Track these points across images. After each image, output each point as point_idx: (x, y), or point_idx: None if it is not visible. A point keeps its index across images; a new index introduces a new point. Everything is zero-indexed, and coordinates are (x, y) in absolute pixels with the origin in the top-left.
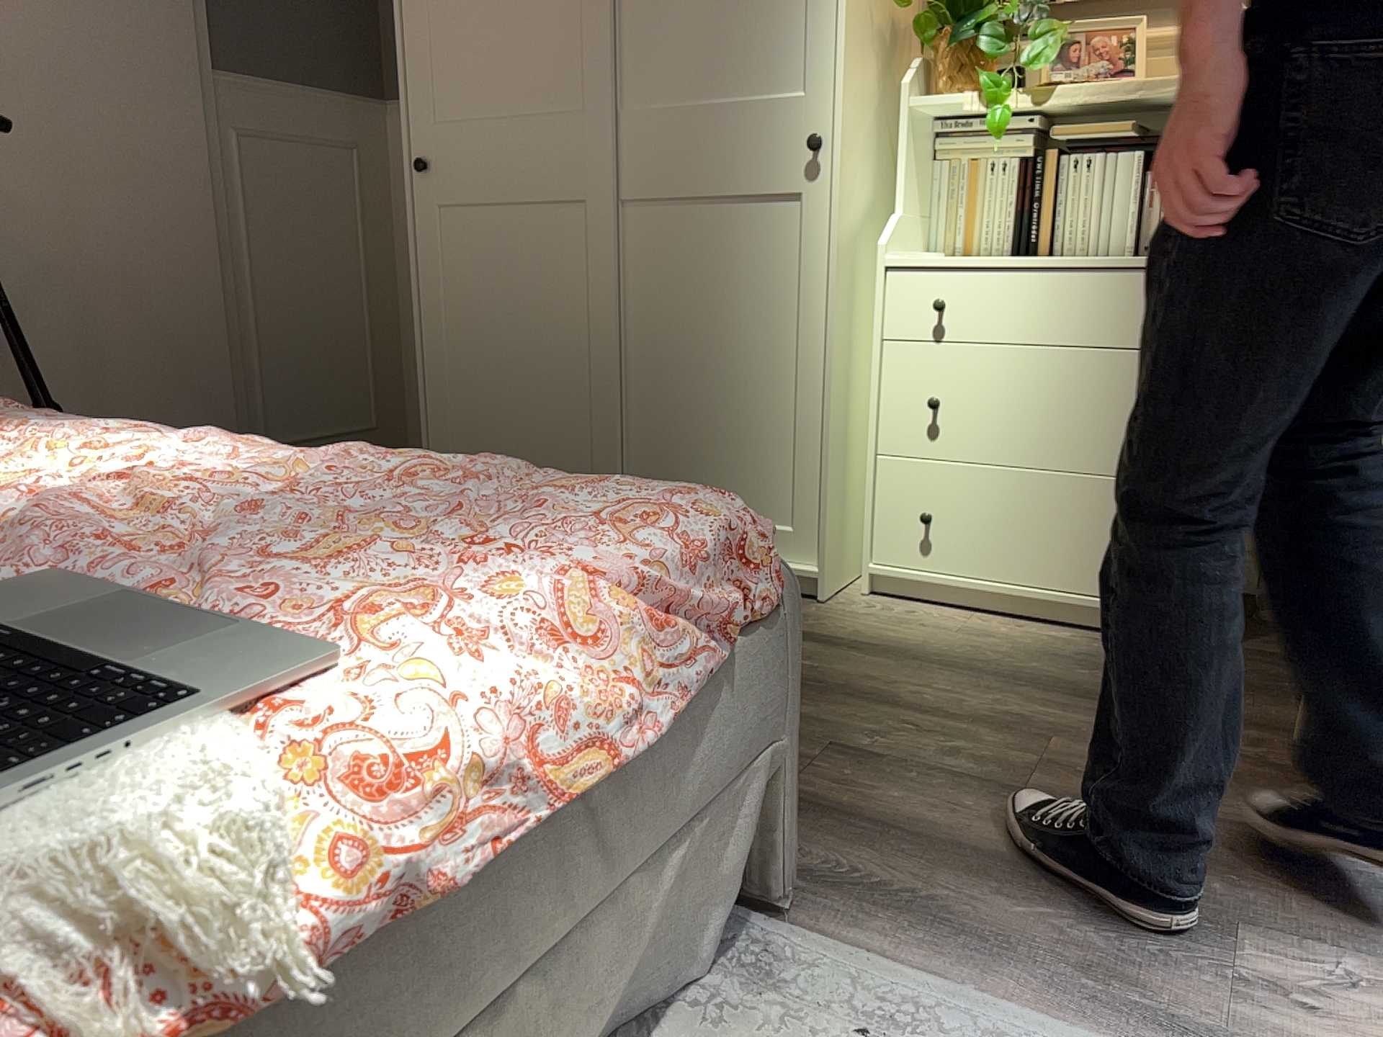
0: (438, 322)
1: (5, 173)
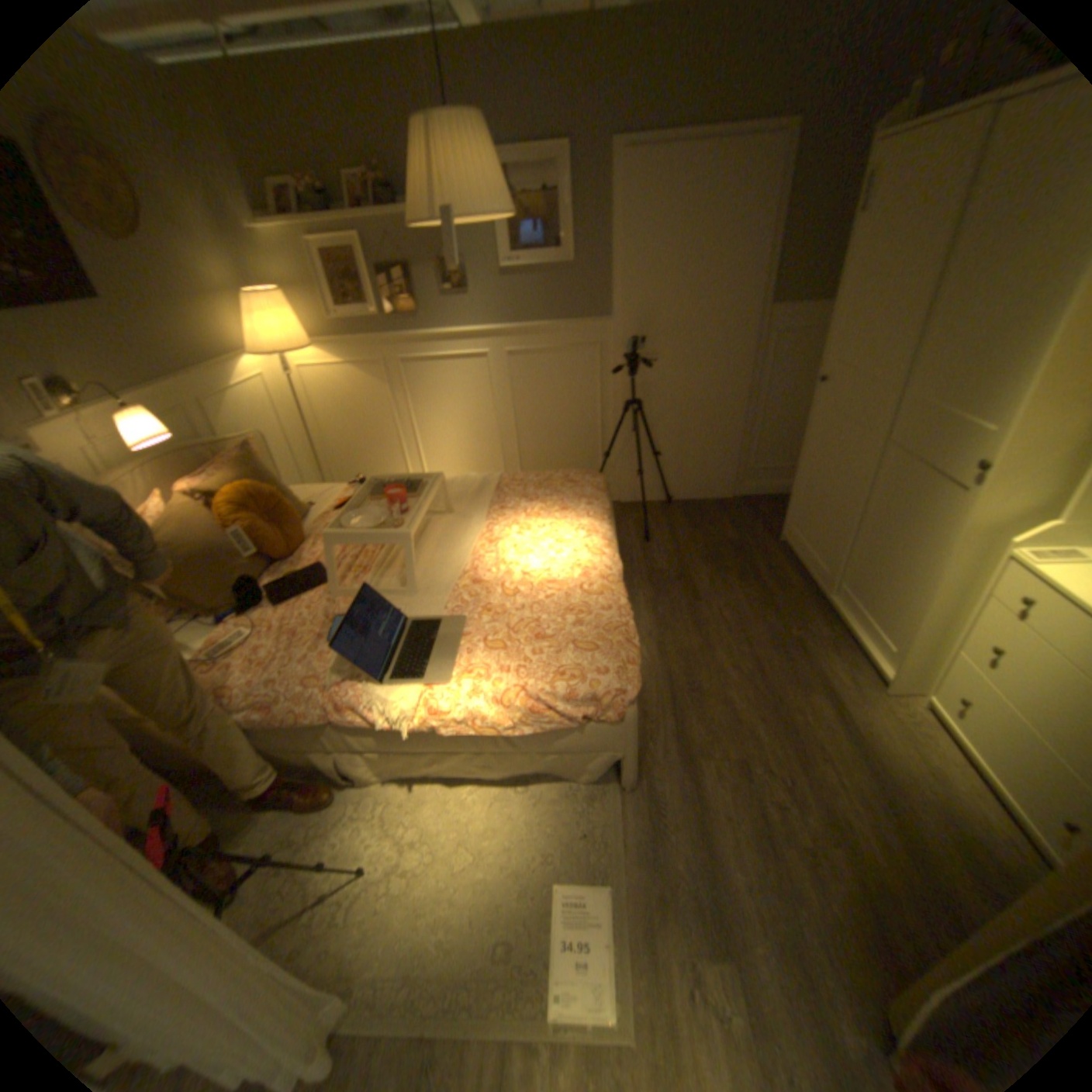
0: (808, 455)
1: (663, 366)
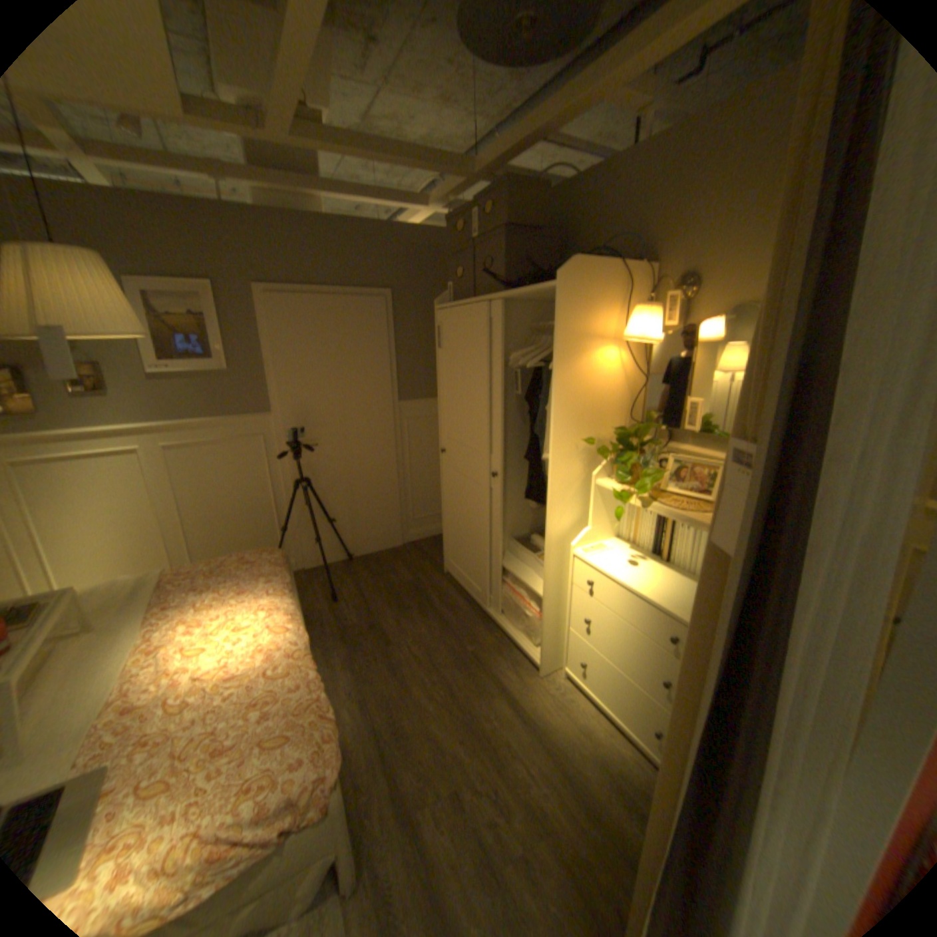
0: (447, 504)
1: (325, 449)
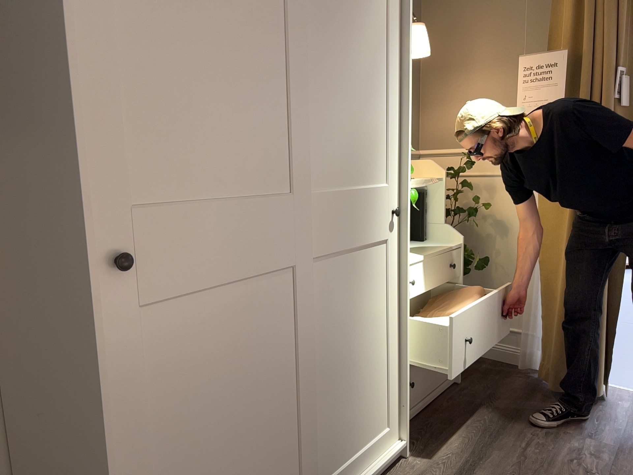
0: (152, 438)
1: None
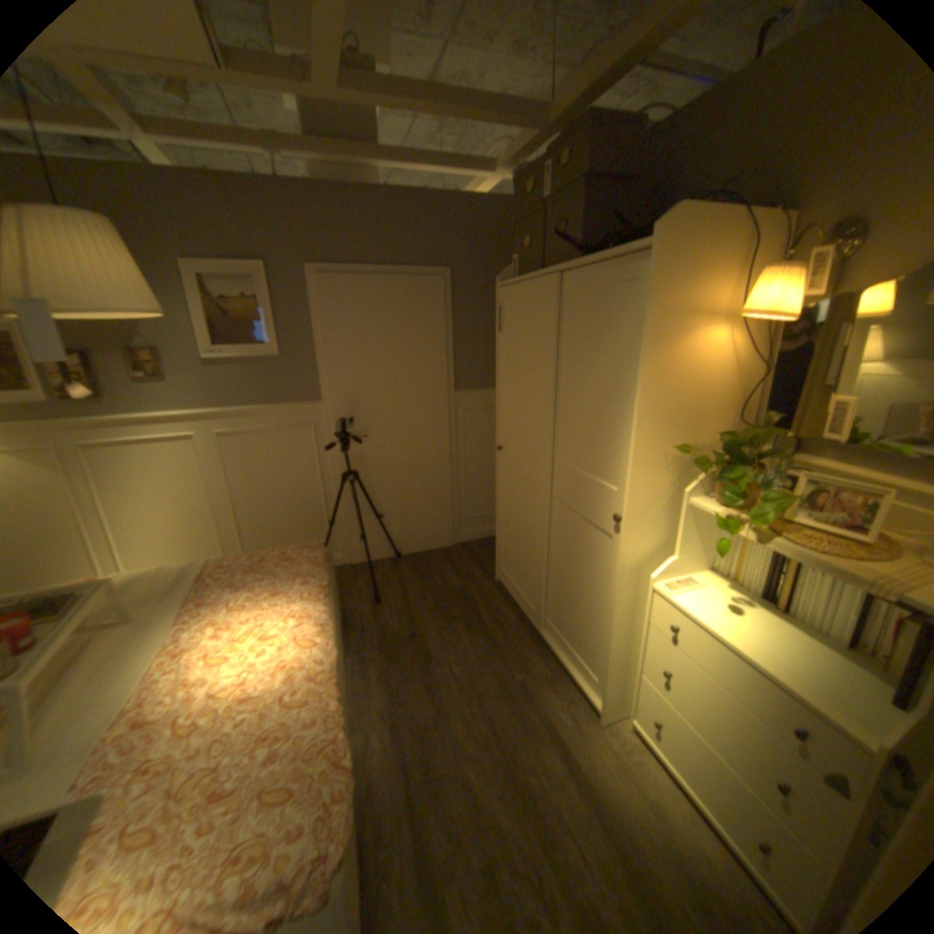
0: (500, 507)
1: (374, 441)
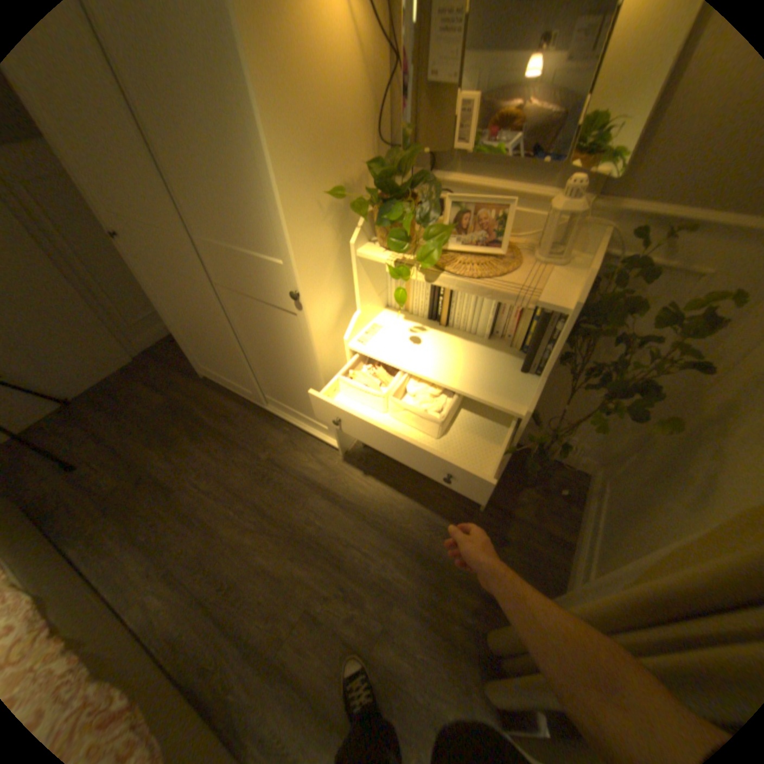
0: (163, 307)
1: None
